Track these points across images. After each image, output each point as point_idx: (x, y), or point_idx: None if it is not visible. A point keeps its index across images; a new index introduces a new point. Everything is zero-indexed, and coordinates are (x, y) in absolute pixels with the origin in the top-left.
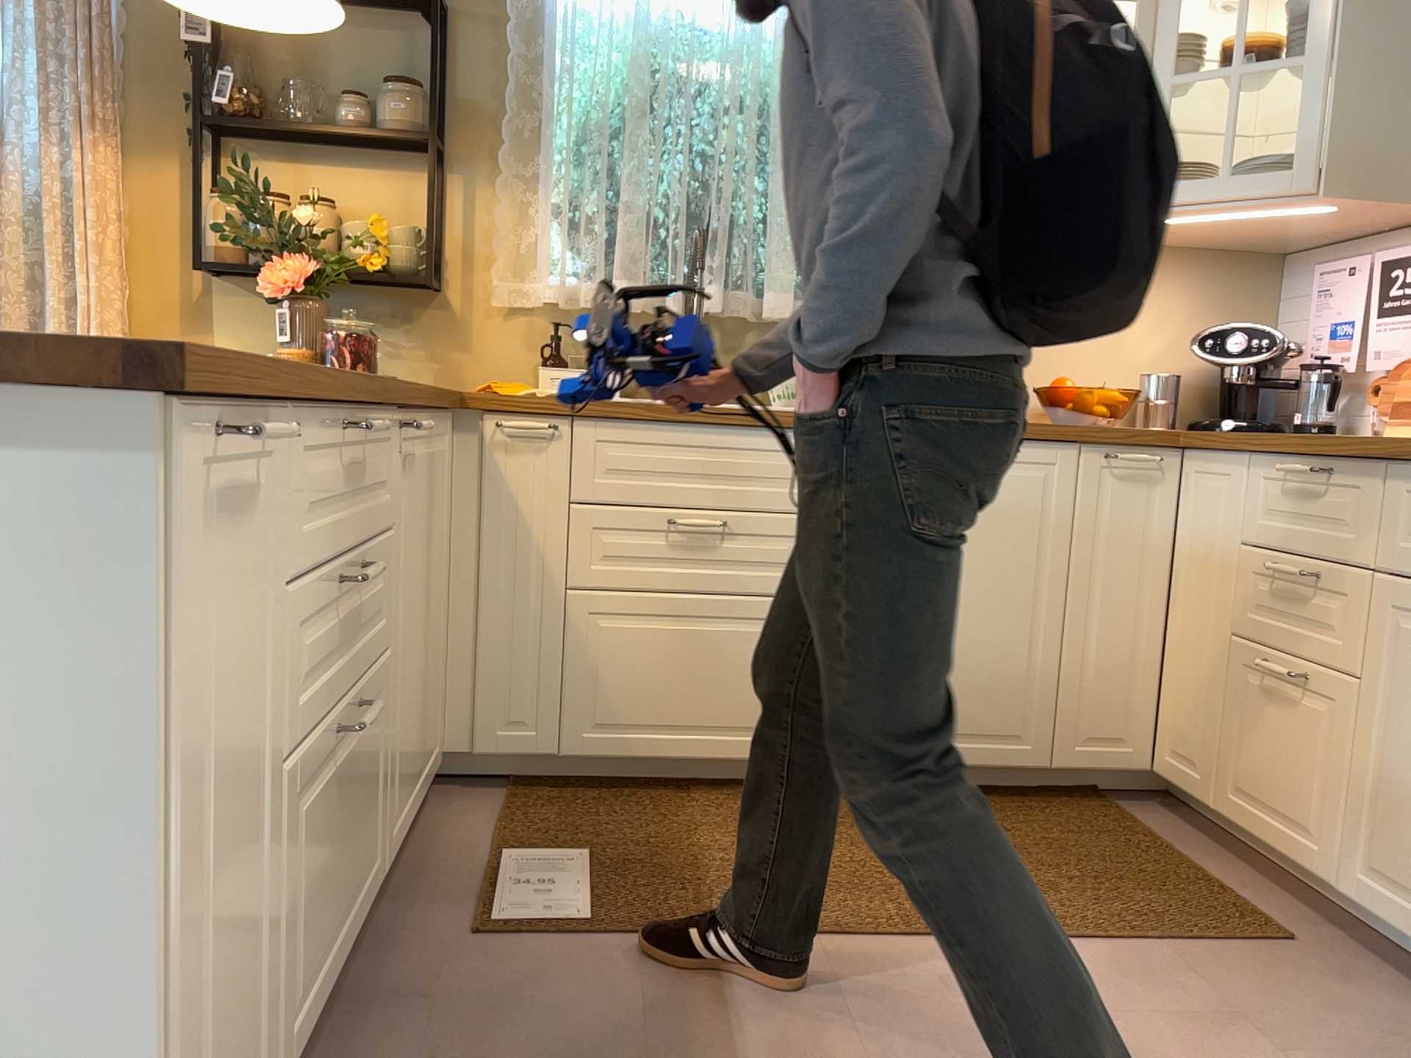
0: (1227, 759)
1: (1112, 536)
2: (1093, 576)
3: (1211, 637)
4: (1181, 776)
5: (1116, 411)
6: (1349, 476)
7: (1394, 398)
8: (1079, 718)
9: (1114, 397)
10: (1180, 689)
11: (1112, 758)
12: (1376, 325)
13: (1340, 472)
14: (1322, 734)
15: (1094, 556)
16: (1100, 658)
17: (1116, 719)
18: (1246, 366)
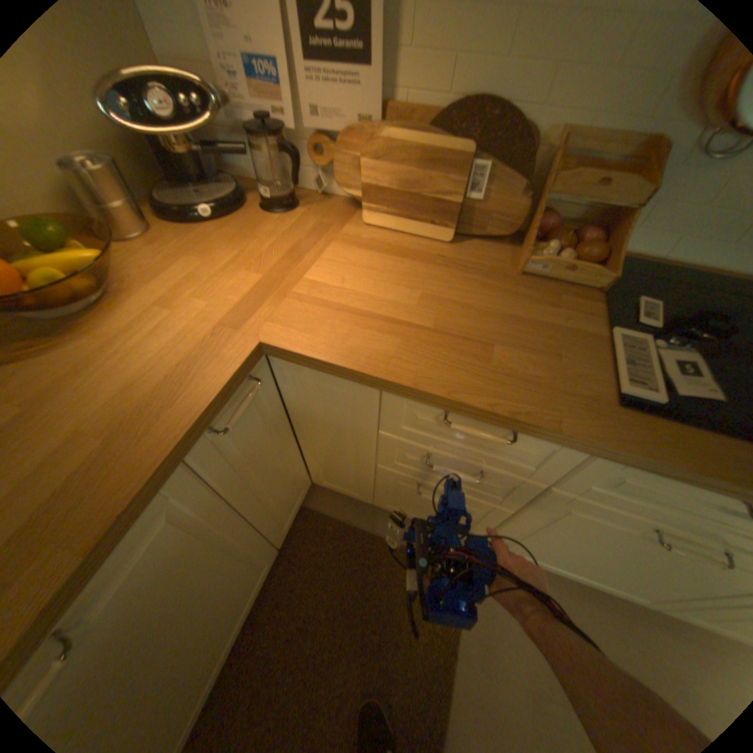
0: (380, 496)
1: (247, 458)
2: (249, 488)
3: (350, 457)
4: (339, 490)
5: (90, 265)
6: (541, 438)
7: (349, 168)
8: (279, 525)
9: (81, 260)
10: (323, 465)
11: (297, 506)
12: (299, 67)
13: (527, 432)
14: (473, 513)
15: (244, 481)
16: (275, 499)
17: (292, 498)
18: (180, 130)
